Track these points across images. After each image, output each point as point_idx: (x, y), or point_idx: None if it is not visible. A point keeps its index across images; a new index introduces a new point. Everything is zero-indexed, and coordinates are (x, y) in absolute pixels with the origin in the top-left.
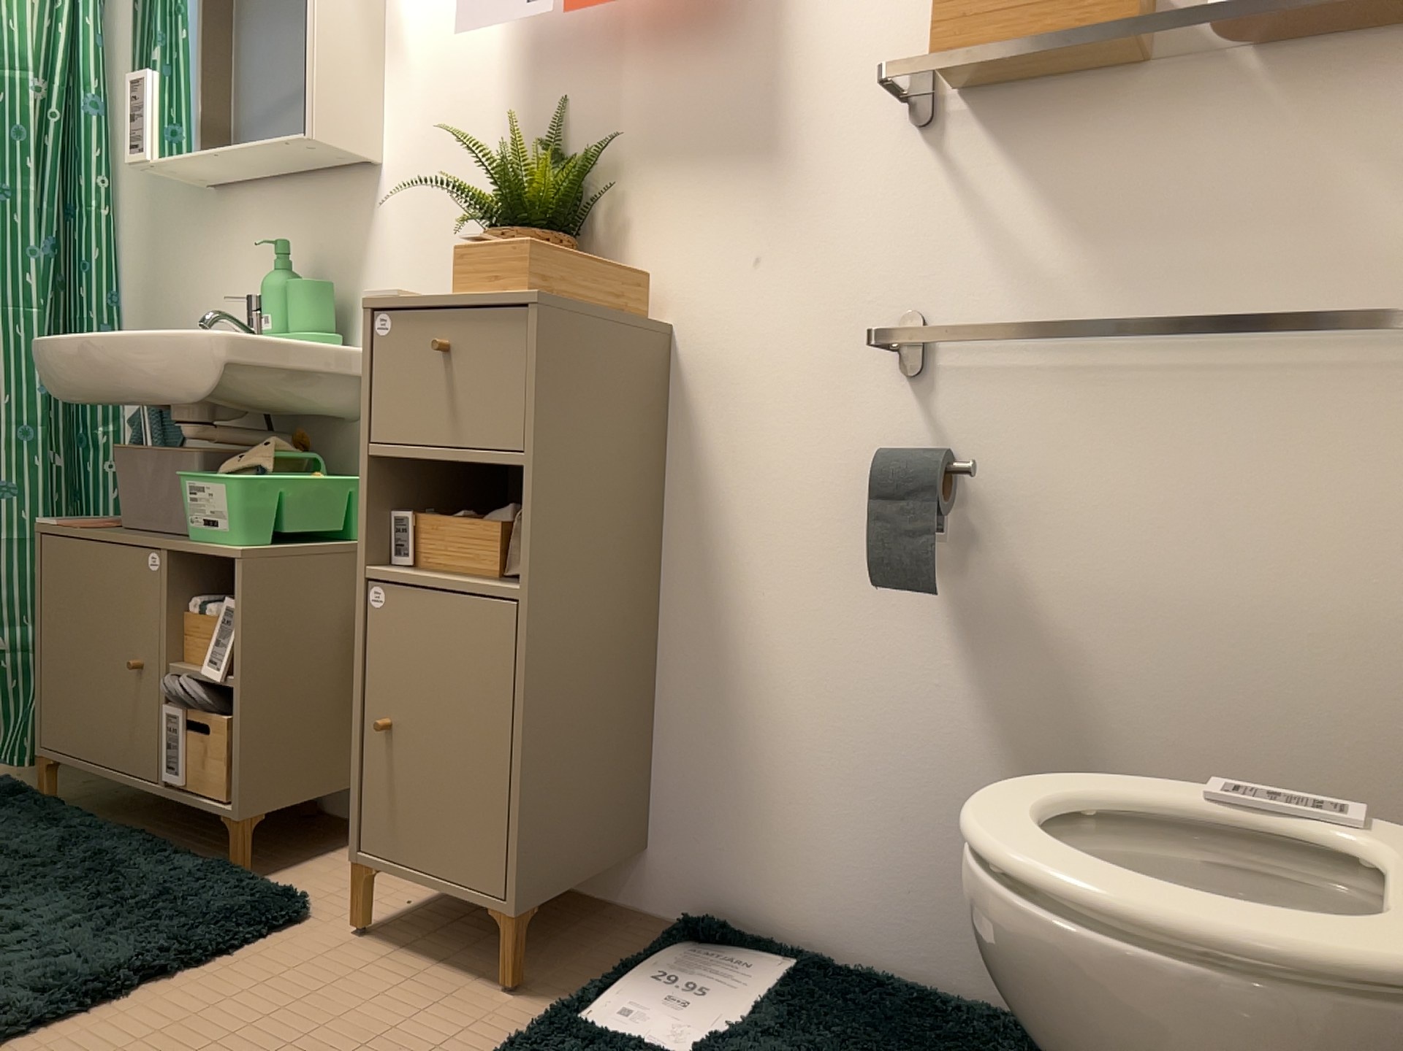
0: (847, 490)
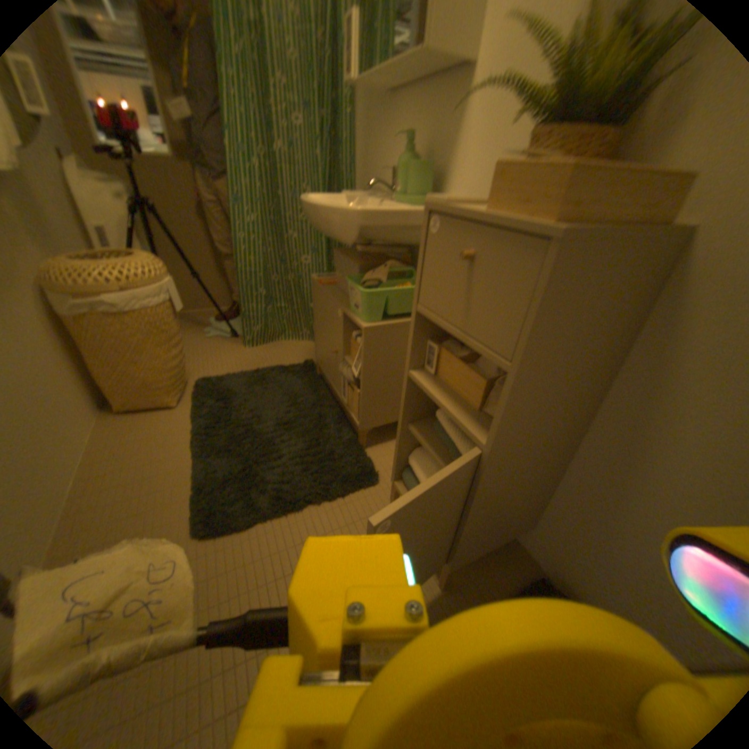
0: None
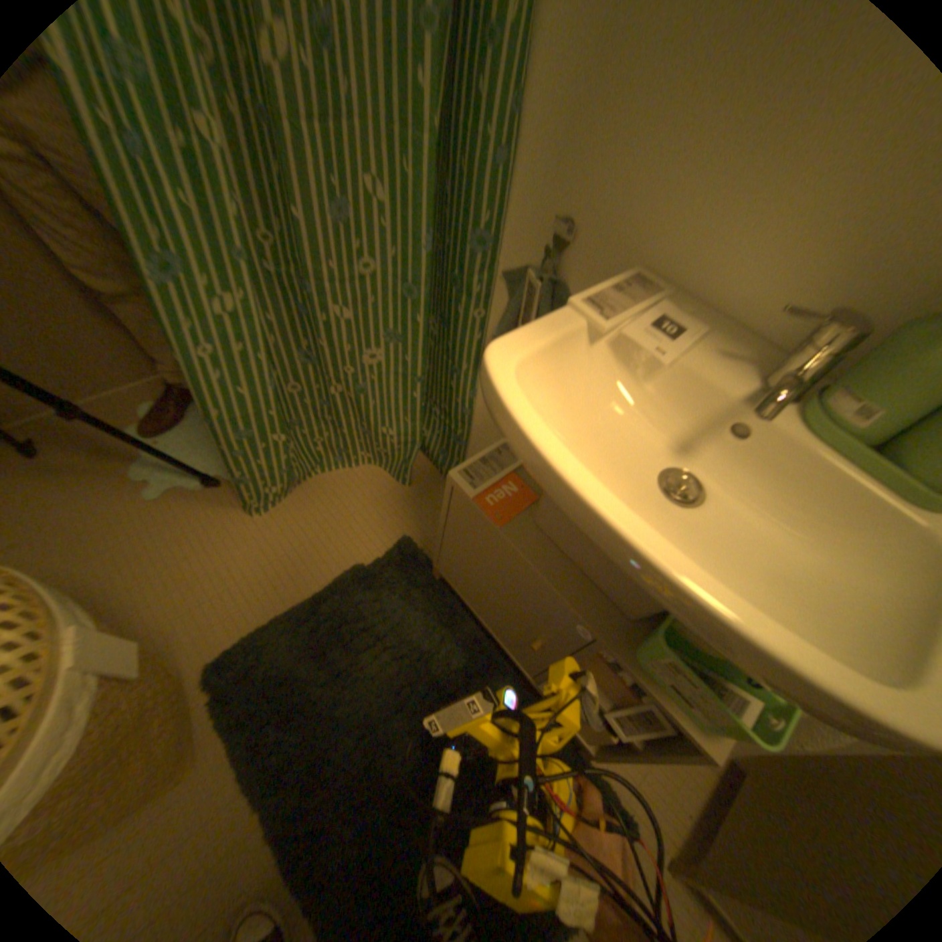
0: None
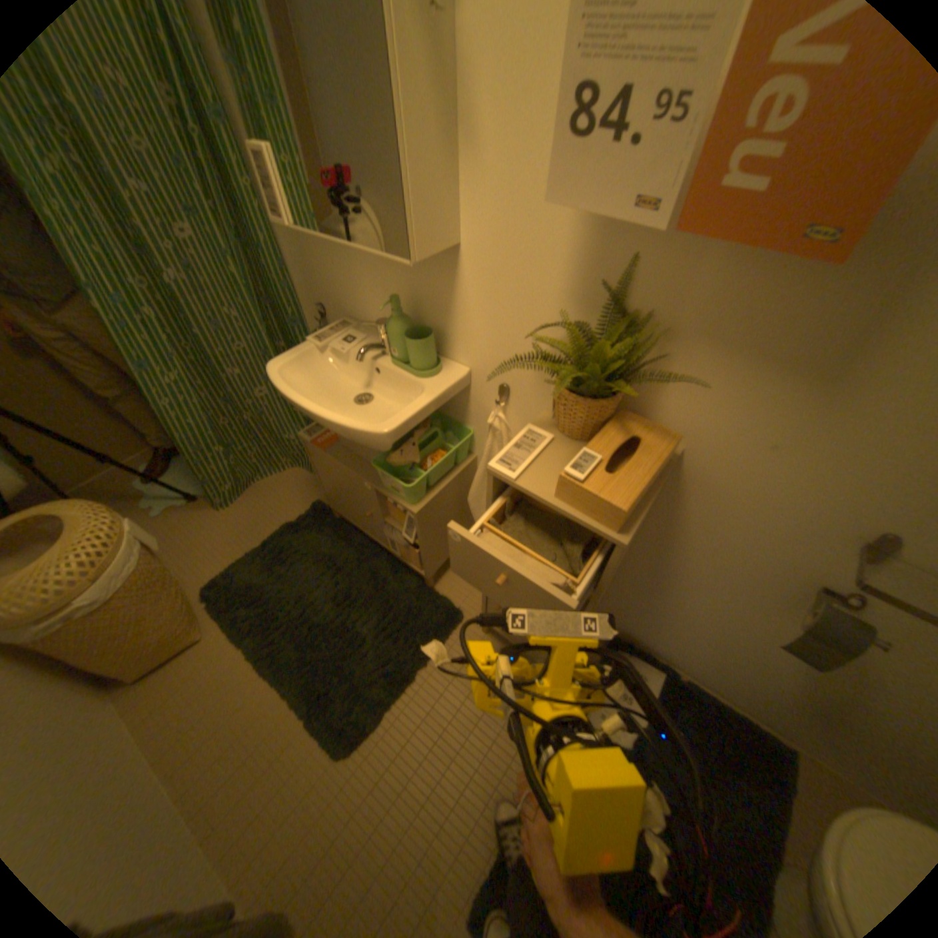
0: (778, 576)
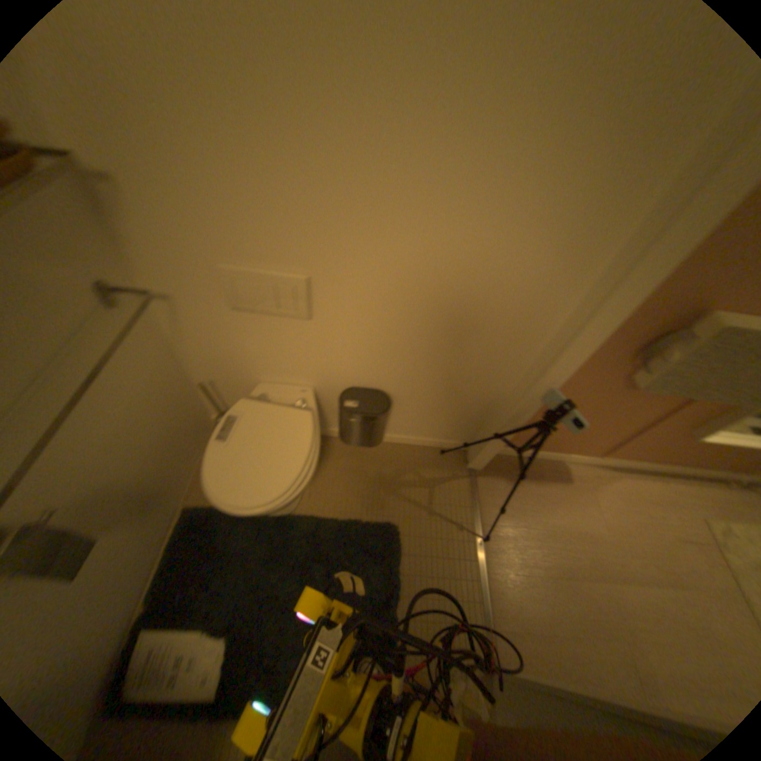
0: None
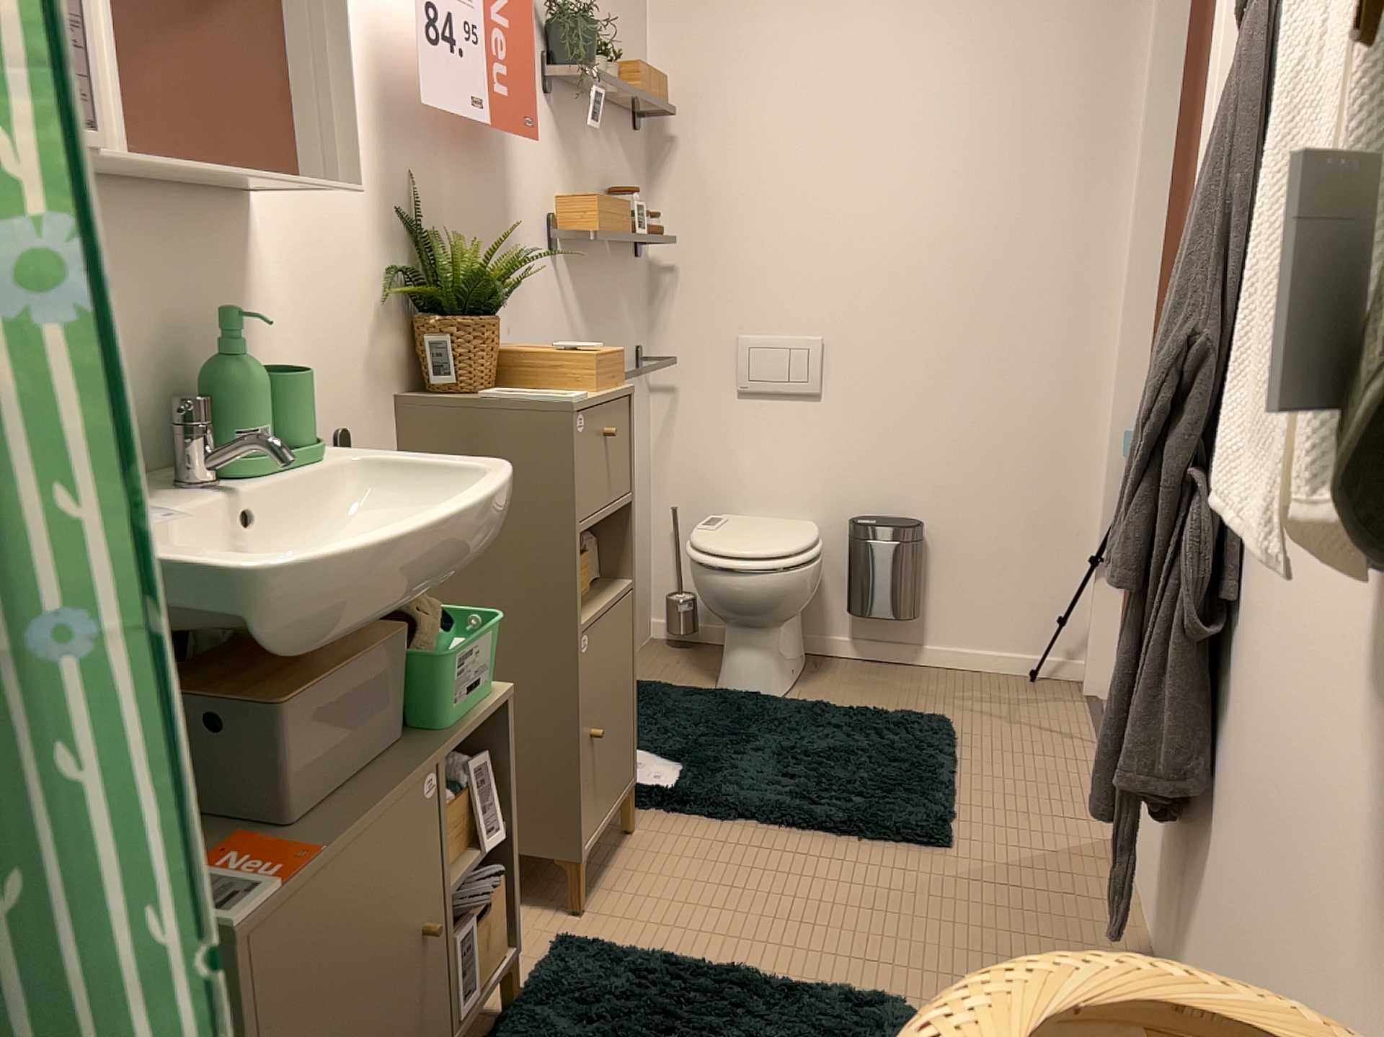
0: None
